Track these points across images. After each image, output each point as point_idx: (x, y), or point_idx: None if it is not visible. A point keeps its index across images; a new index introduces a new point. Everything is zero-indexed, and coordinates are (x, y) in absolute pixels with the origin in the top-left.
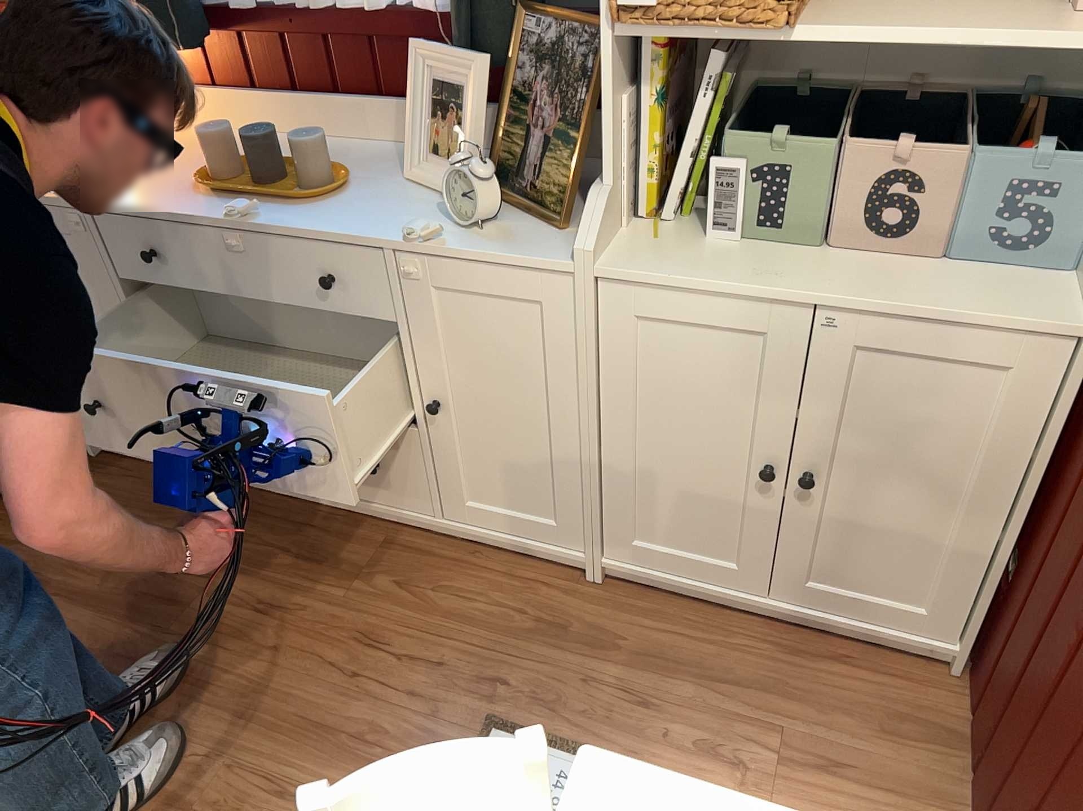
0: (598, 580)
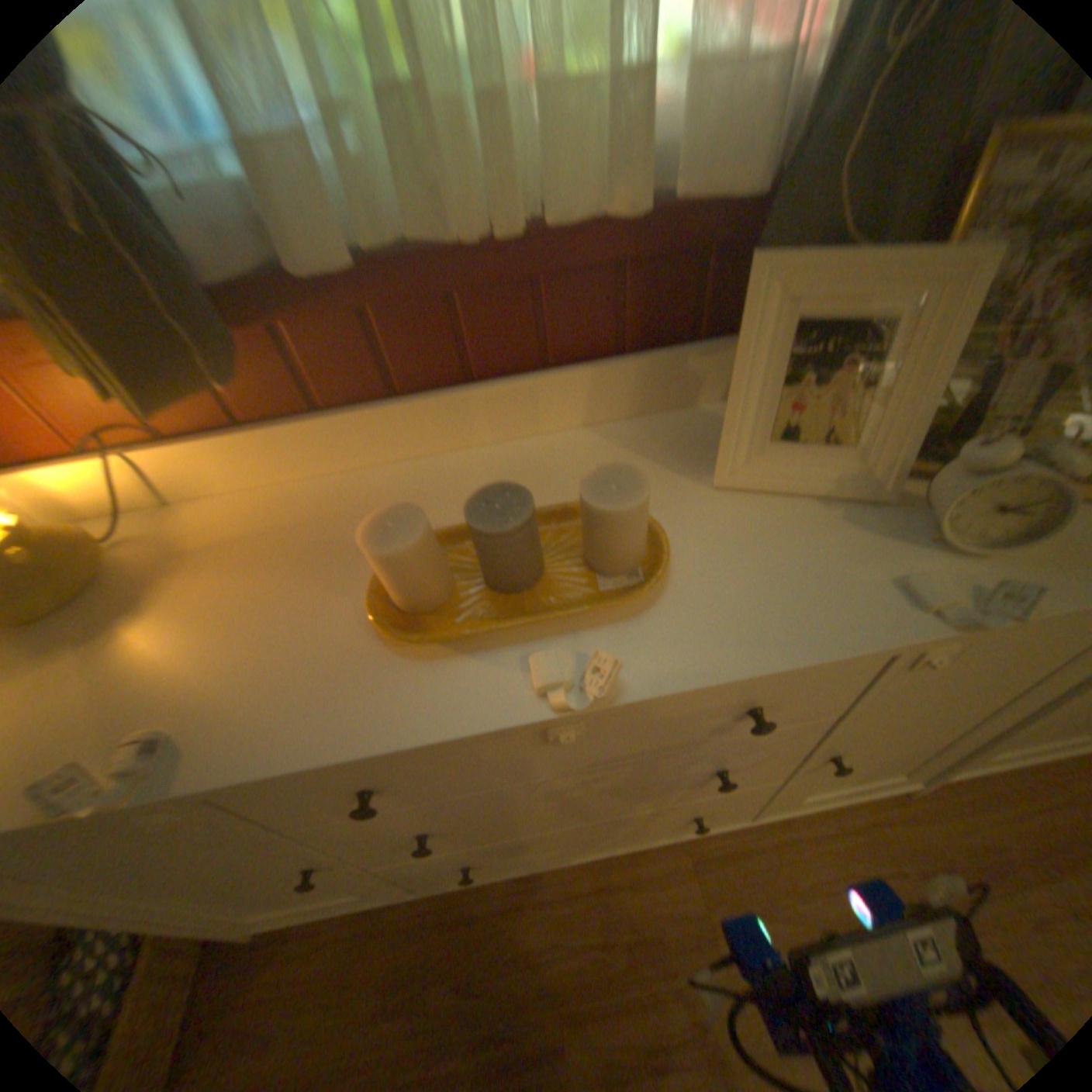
0: (922, 795)
